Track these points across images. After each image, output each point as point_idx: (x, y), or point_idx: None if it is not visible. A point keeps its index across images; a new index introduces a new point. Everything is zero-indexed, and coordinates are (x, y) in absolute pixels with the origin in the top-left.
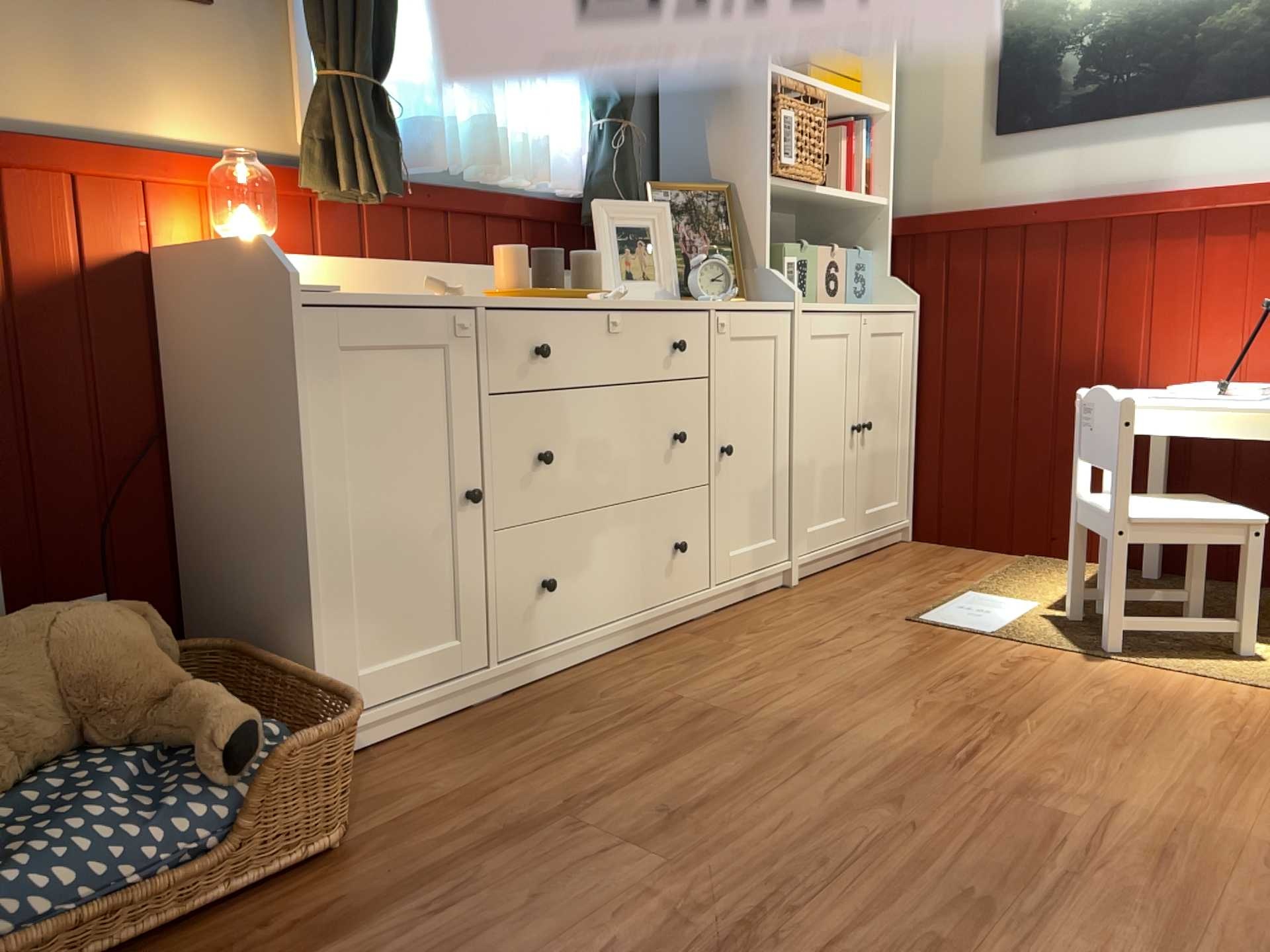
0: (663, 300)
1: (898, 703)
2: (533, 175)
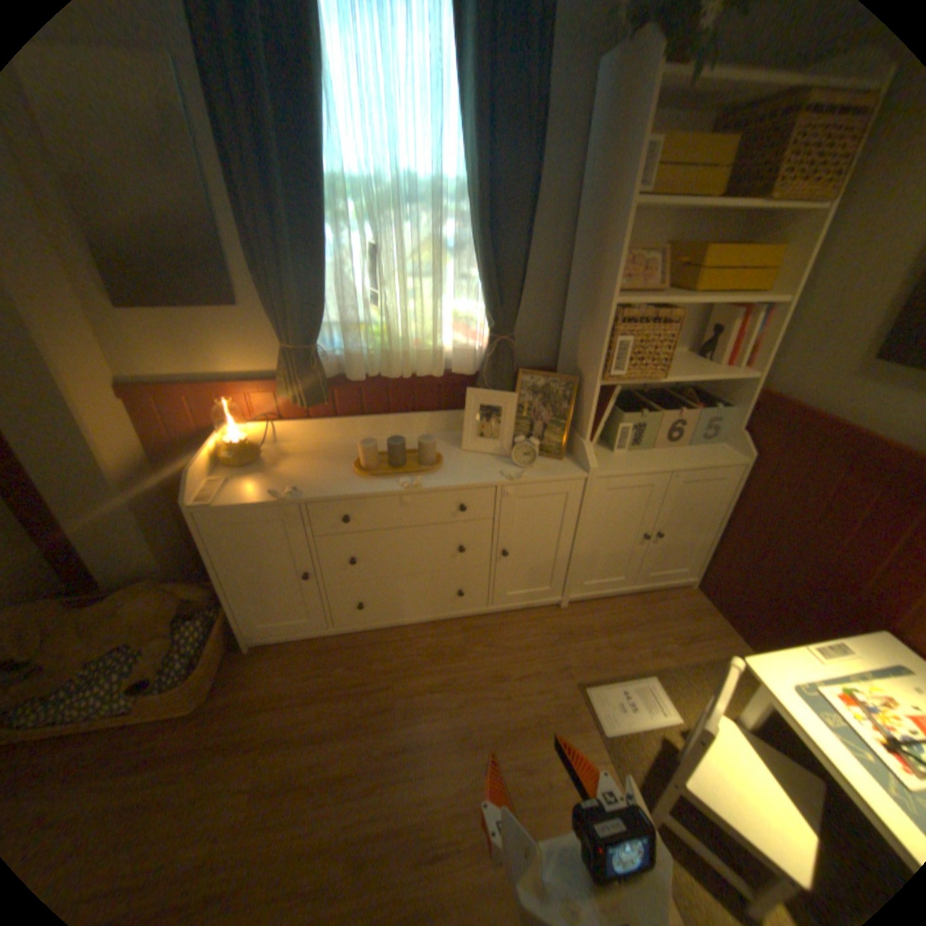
0: (460, 479)
1: (468, 773)
2: (431, 373)
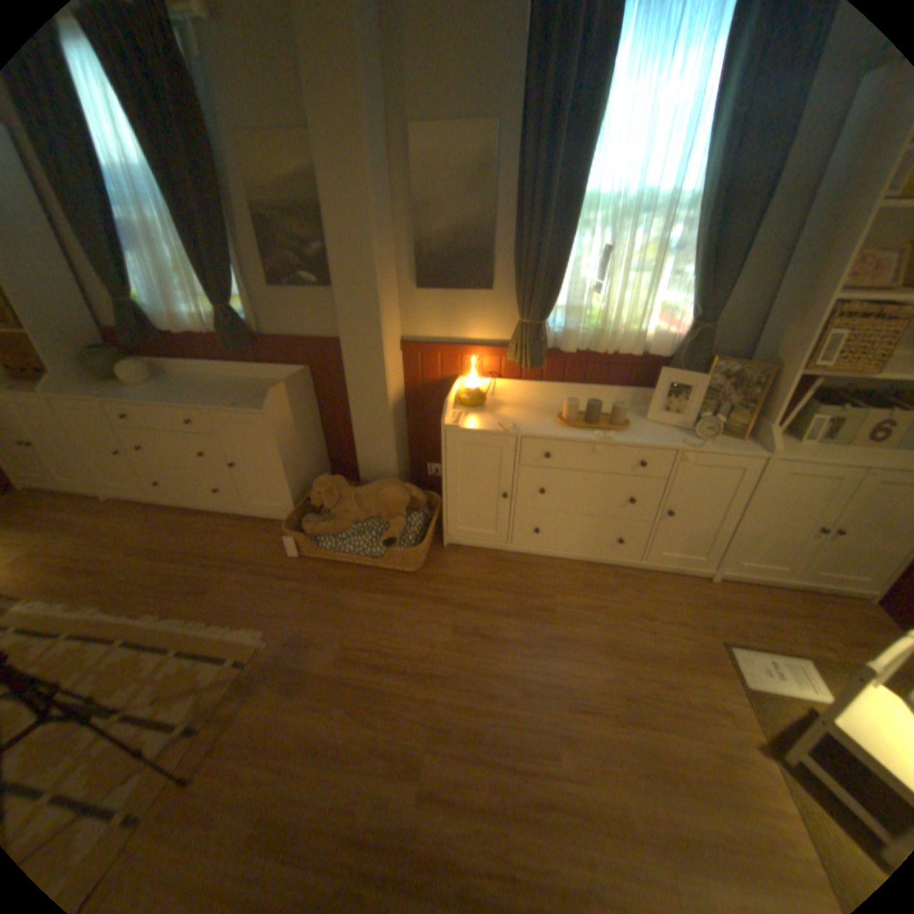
0: (645, 440)
1: (615, 671)
2: (631, 352)
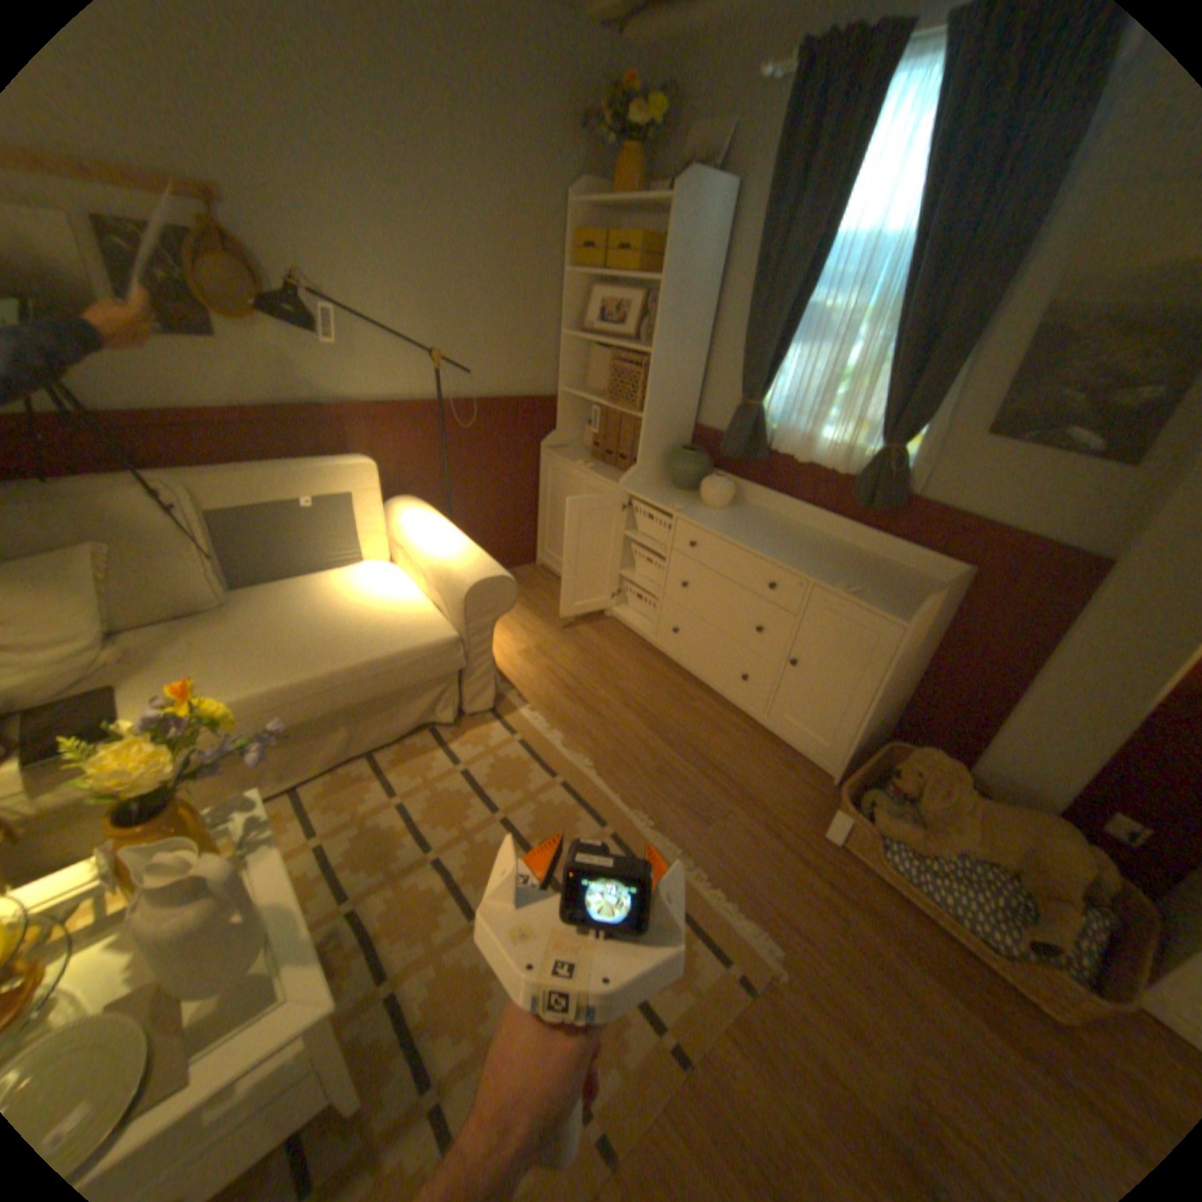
0: None
1: None
2: None
